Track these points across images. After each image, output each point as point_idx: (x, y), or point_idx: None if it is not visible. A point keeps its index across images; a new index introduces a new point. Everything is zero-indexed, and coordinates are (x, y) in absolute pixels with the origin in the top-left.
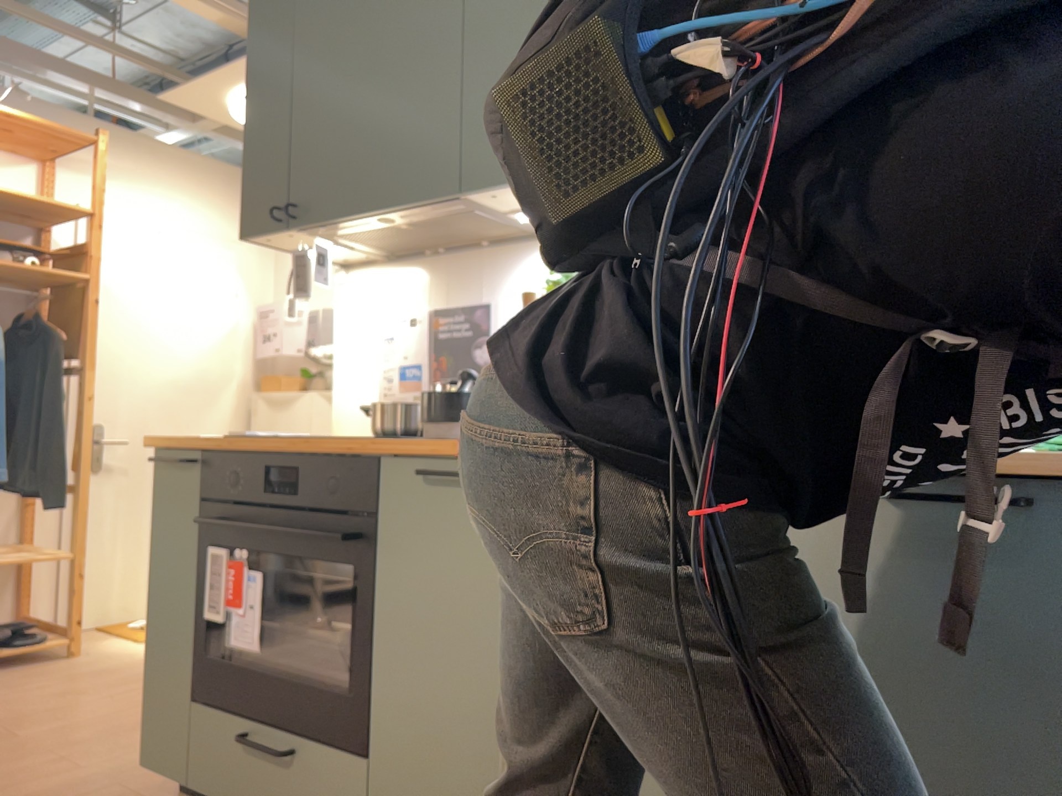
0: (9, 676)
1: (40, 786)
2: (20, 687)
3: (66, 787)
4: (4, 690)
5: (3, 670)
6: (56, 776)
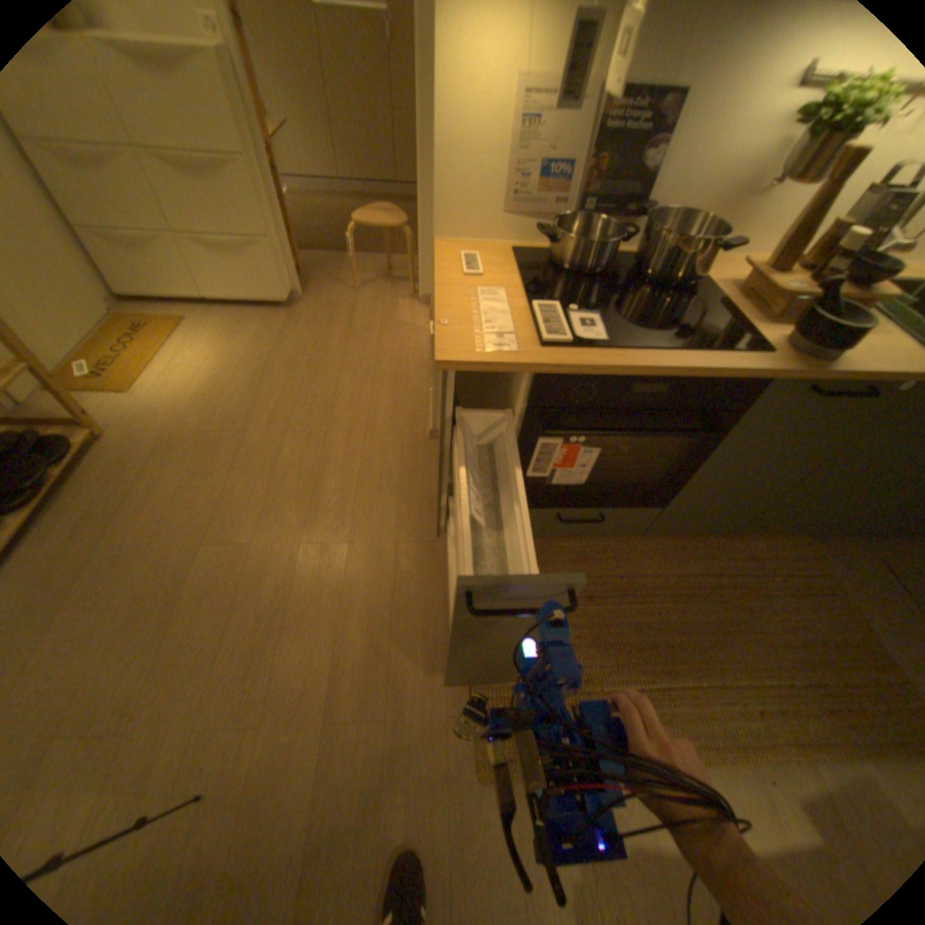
0: (87, 486)
1: (353, 571)
2: (132, 494)
3: (369, 561)
4: (123, 504)
5: (64, 482)
6: (344, 557)
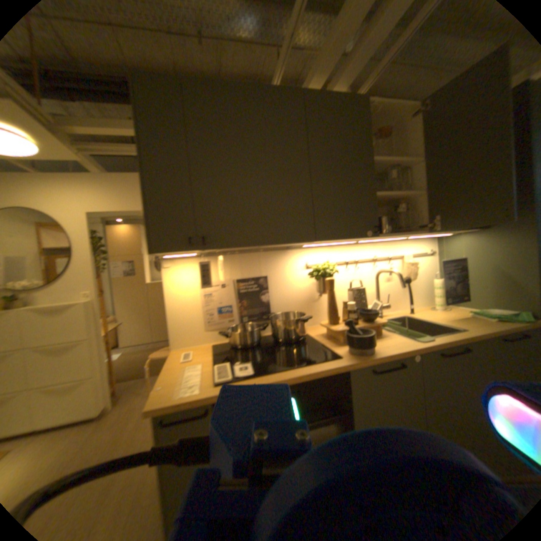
0: None
1: None
2: None
3: None
4: None
5: None
6: None
